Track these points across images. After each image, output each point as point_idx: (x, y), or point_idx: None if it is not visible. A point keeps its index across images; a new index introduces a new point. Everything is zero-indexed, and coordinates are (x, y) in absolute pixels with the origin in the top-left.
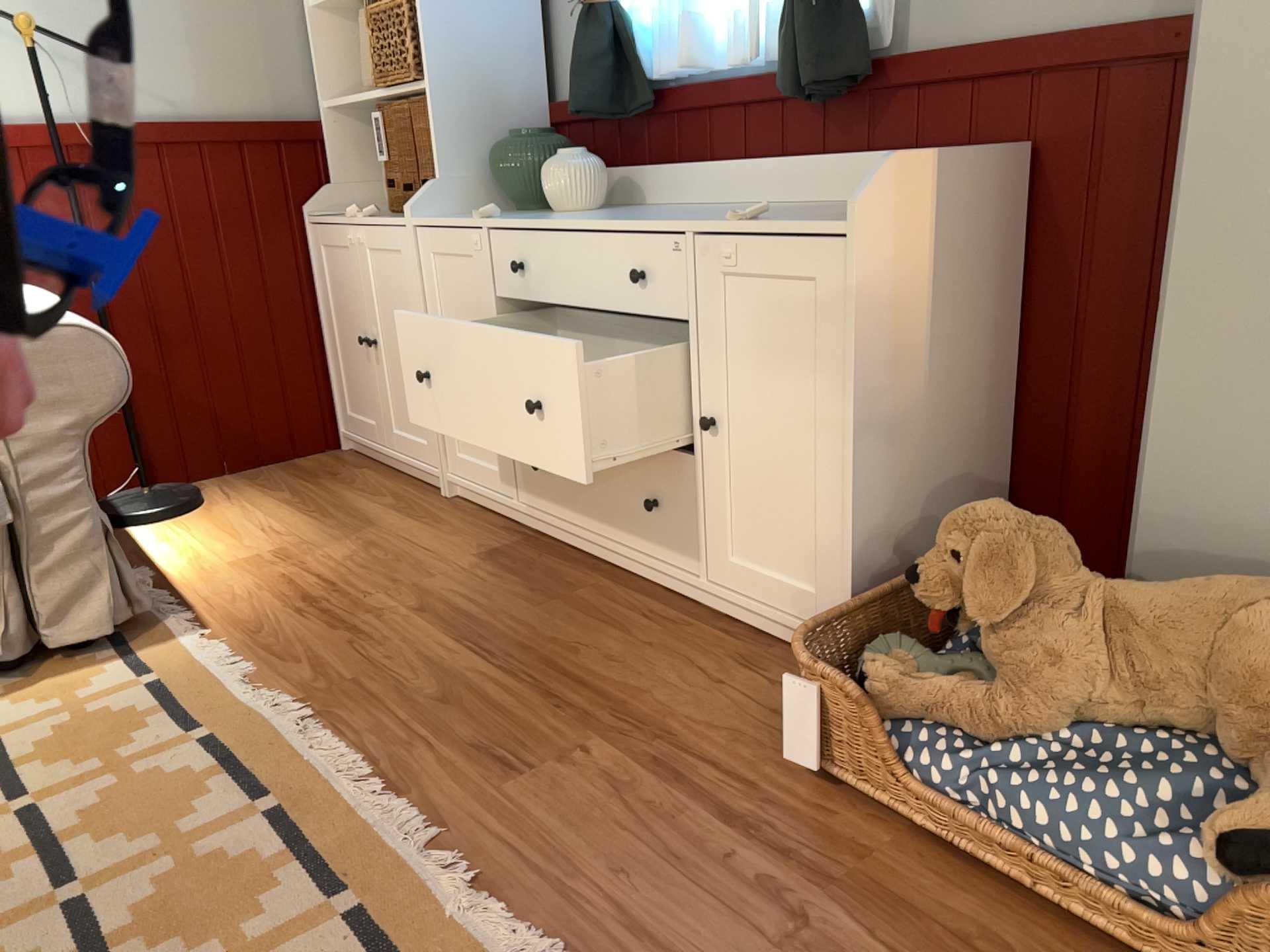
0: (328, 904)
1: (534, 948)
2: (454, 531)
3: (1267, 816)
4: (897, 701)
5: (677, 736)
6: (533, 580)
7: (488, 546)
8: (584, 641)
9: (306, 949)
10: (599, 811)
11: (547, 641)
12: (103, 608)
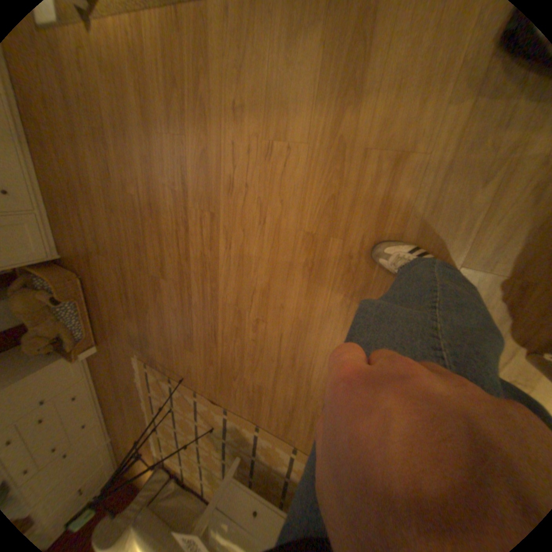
0: (146, 396)
1: (130, 368)
2: (108, 430)
3: (47, 297)
4: (67, 344)
5: (103, 367)
6: (104, 407)
7: (106, 421)
8: (104, 390)
9: (150, 394)
10: (117, 371)
11: (108, 396)
12: (152, 475)
